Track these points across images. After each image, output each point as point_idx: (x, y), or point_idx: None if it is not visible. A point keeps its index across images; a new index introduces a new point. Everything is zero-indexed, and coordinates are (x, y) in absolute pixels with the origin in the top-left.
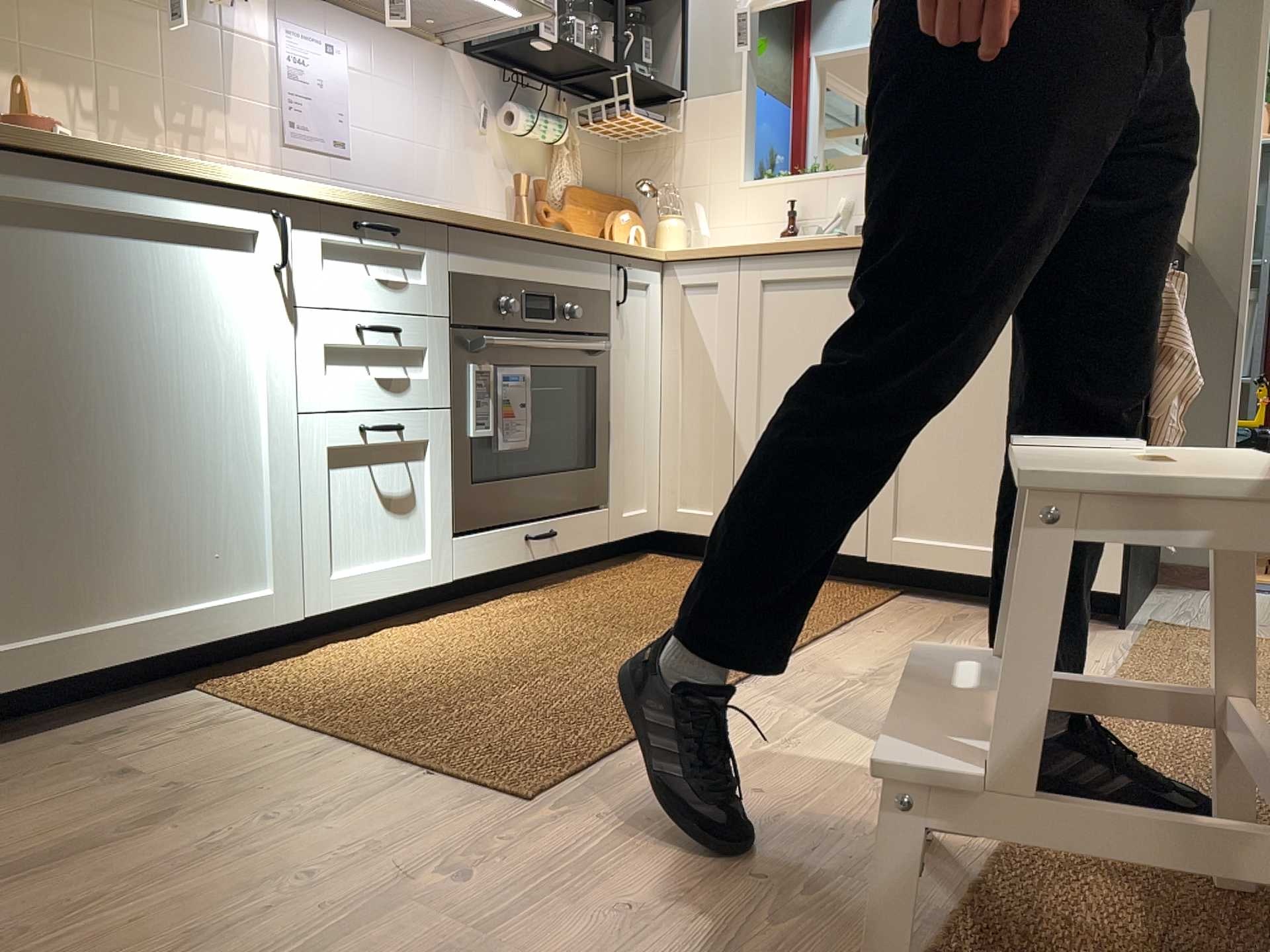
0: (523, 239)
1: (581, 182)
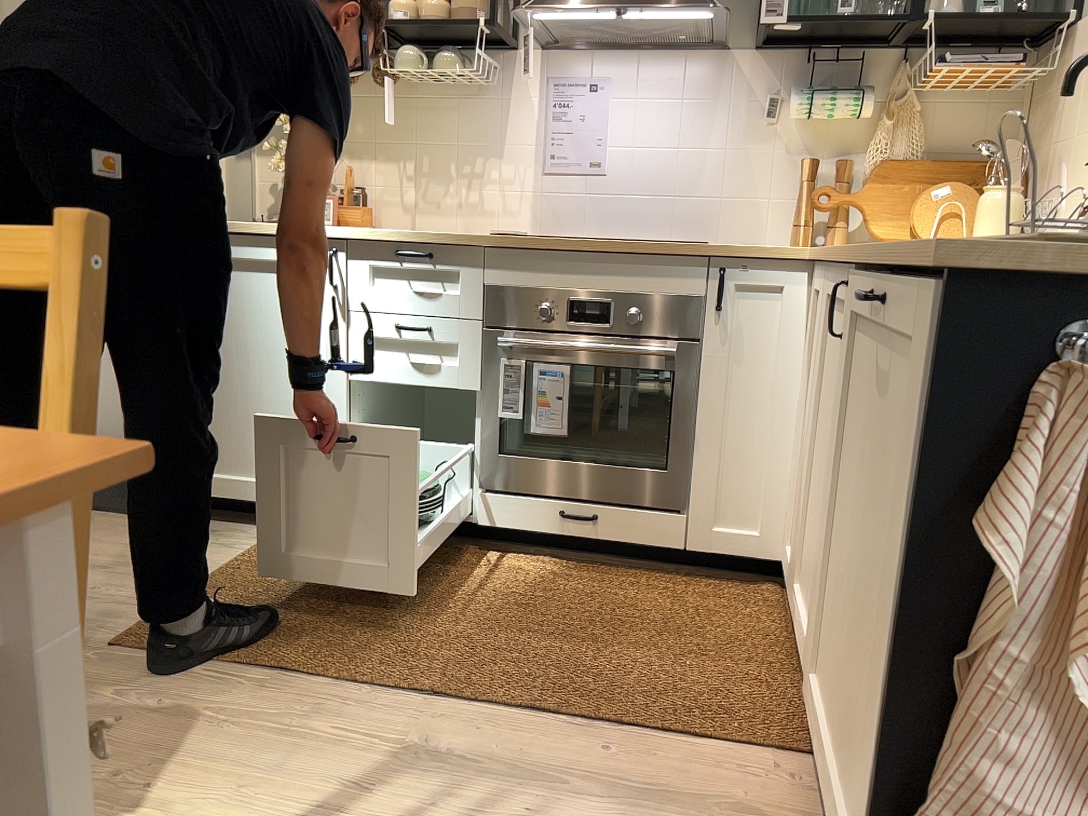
0: (569, 254)
1: (920, 154)
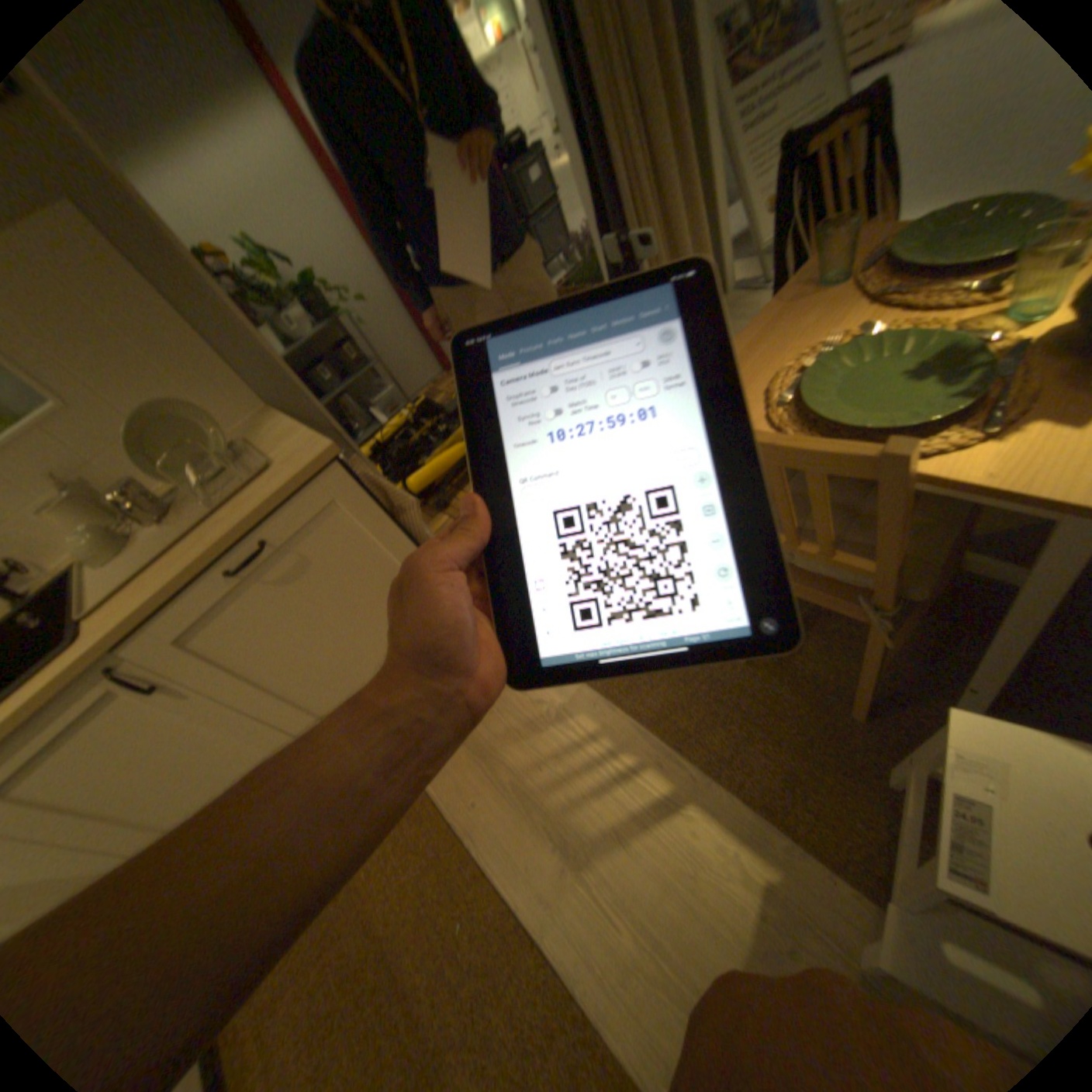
0: None
1: None
